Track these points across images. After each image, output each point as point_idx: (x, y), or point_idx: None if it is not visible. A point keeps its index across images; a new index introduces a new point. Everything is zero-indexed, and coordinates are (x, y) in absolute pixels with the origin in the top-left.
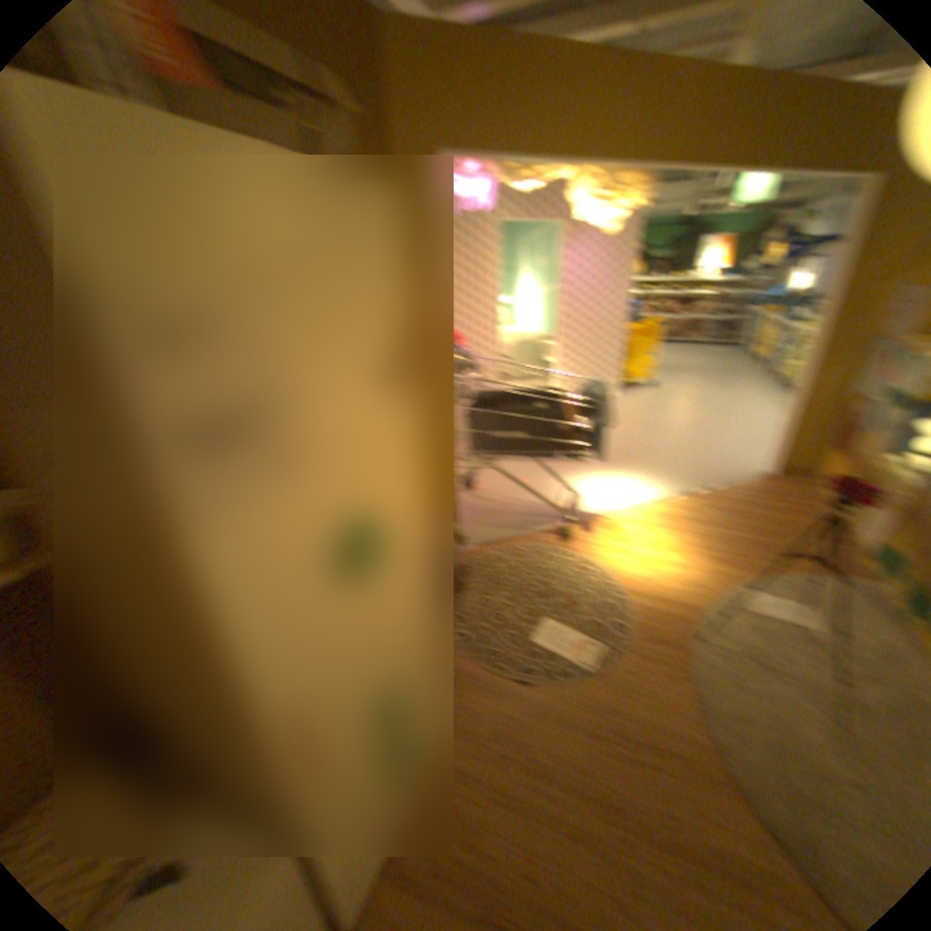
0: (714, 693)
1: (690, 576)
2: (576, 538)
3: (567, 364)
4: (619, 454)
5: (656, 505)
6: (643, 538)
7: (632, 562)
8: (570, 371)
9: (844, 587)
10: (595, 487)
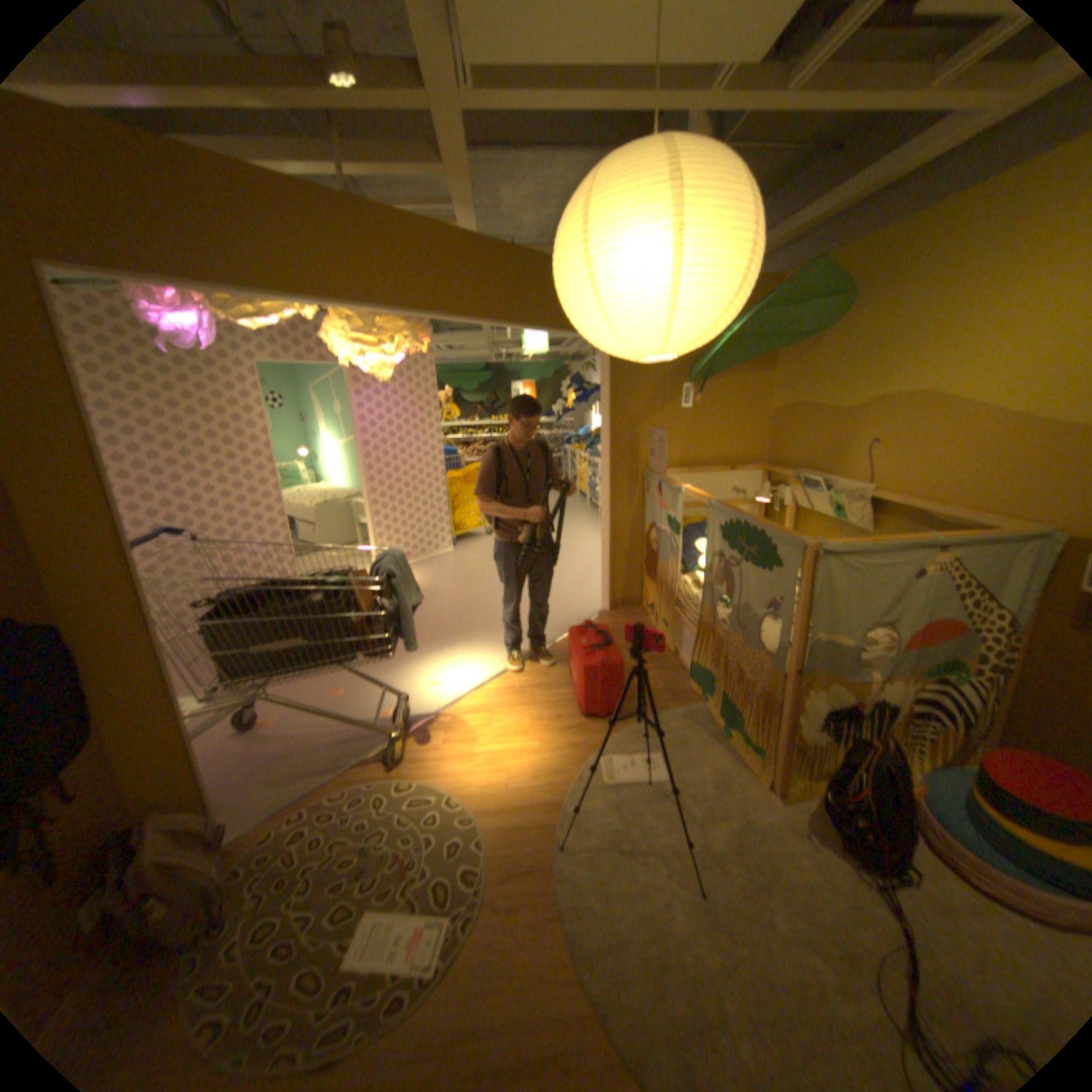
0: (582, 922)
1: (543, 761)
2: (406, 757)
3: (383, 523)
4: (456, 622)
5: (500, 678)
6: (488, 727)
7: (477, 766)
8: (388, 531)
9: (679, 718)
10: (429, 673)
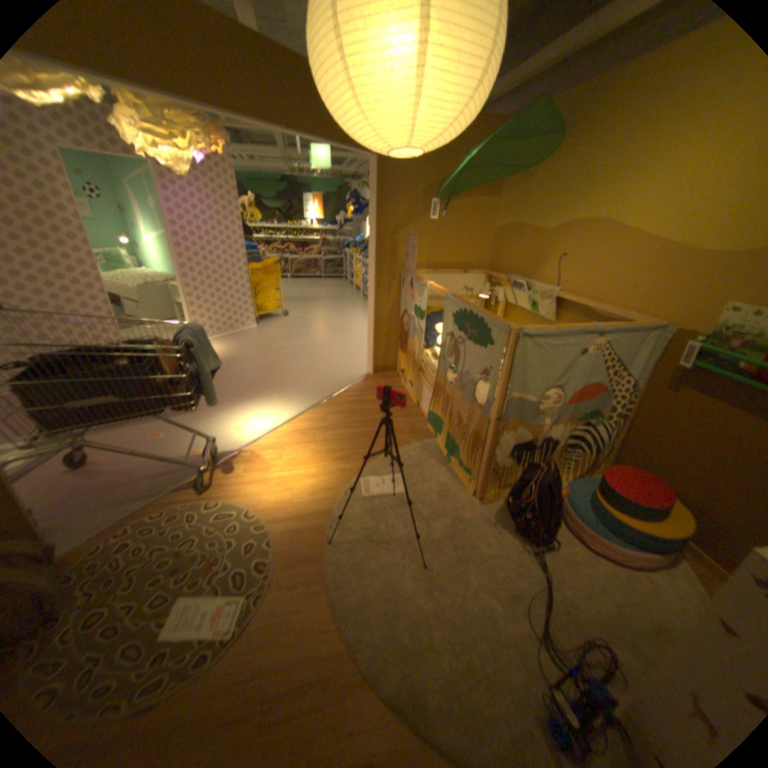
0: (342, 590)
1: (319, 482)
2: (214, 483)
3: (196, 303)
4: (258, 382)
5: (290, 424)
6: (280, 459)
7: (270, 488)
8: (201, 310)
9: (417, 449)
10: (235, 421)
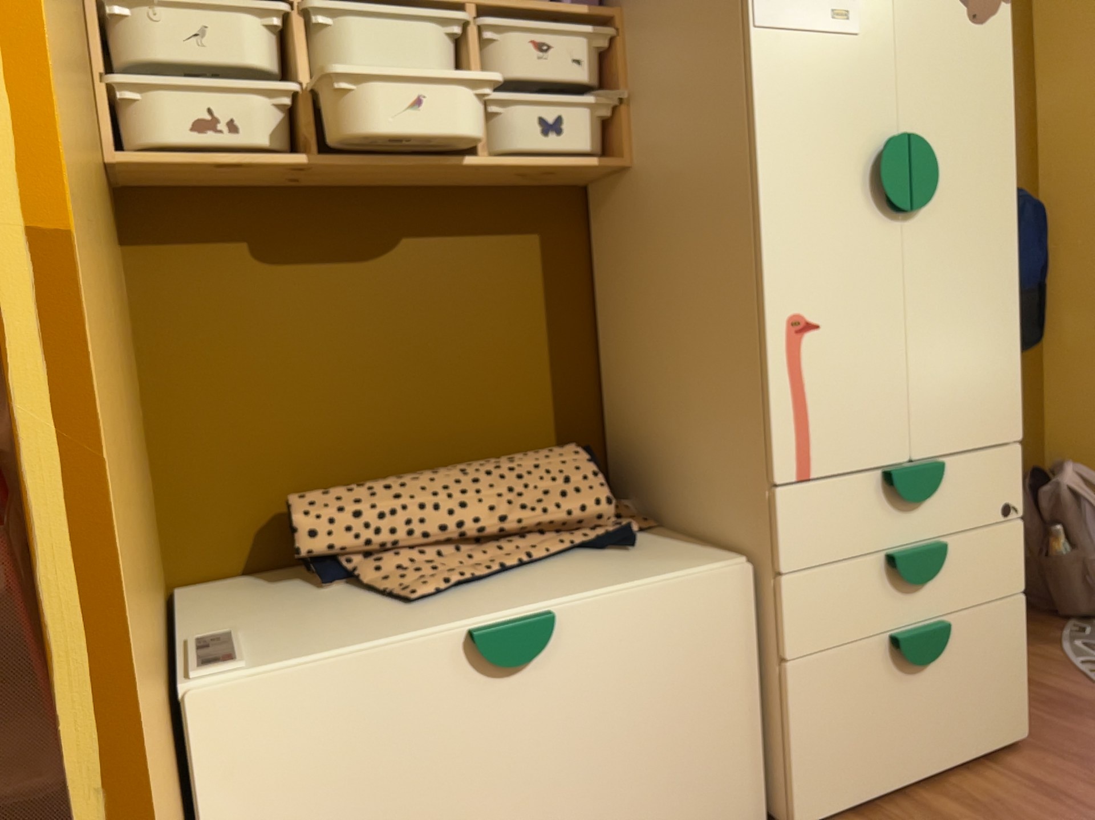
0: None
1: None
2: None
3: None
4: None
5: None
6: None
7: None
8: None
9: None
10: None
